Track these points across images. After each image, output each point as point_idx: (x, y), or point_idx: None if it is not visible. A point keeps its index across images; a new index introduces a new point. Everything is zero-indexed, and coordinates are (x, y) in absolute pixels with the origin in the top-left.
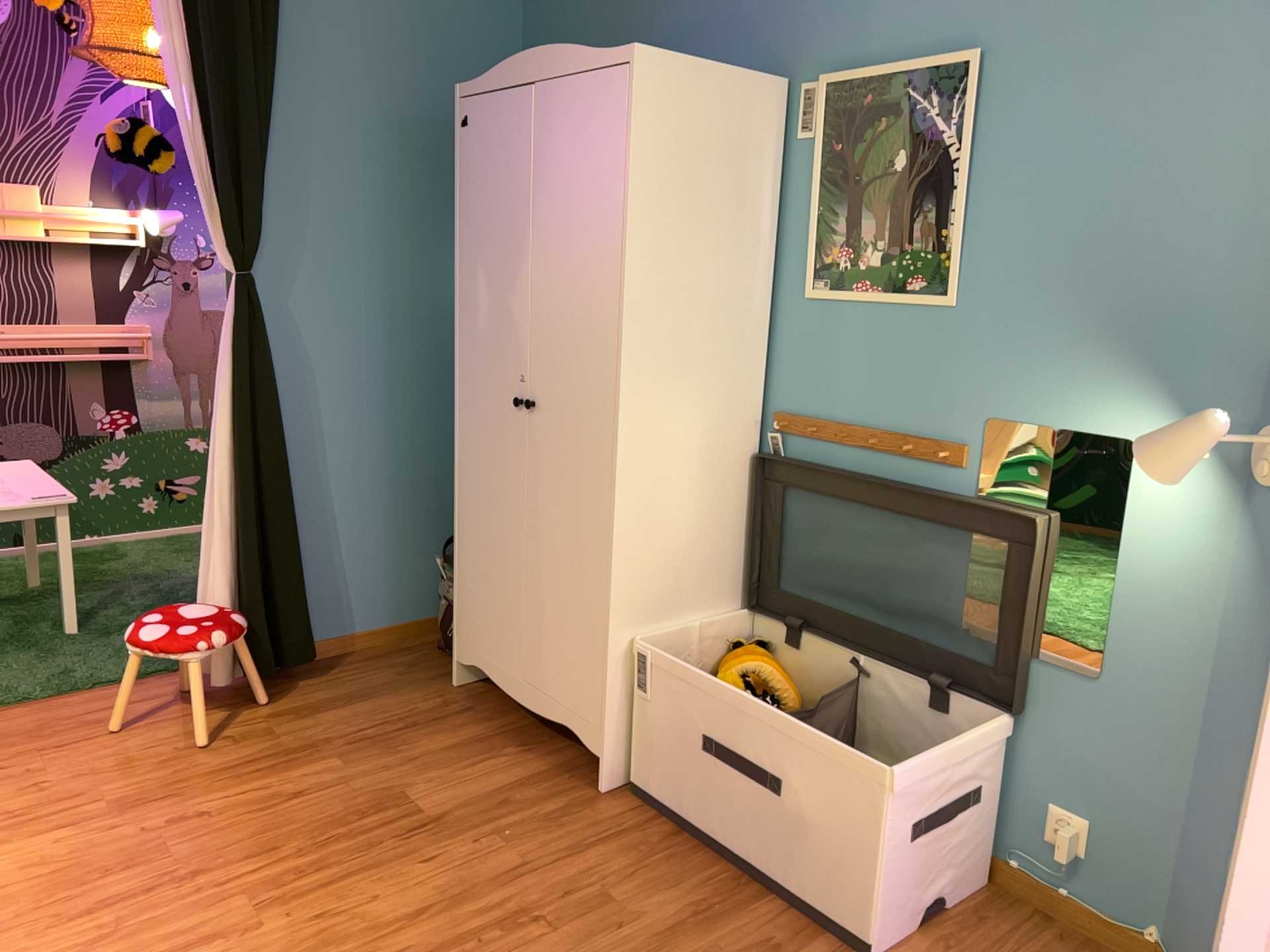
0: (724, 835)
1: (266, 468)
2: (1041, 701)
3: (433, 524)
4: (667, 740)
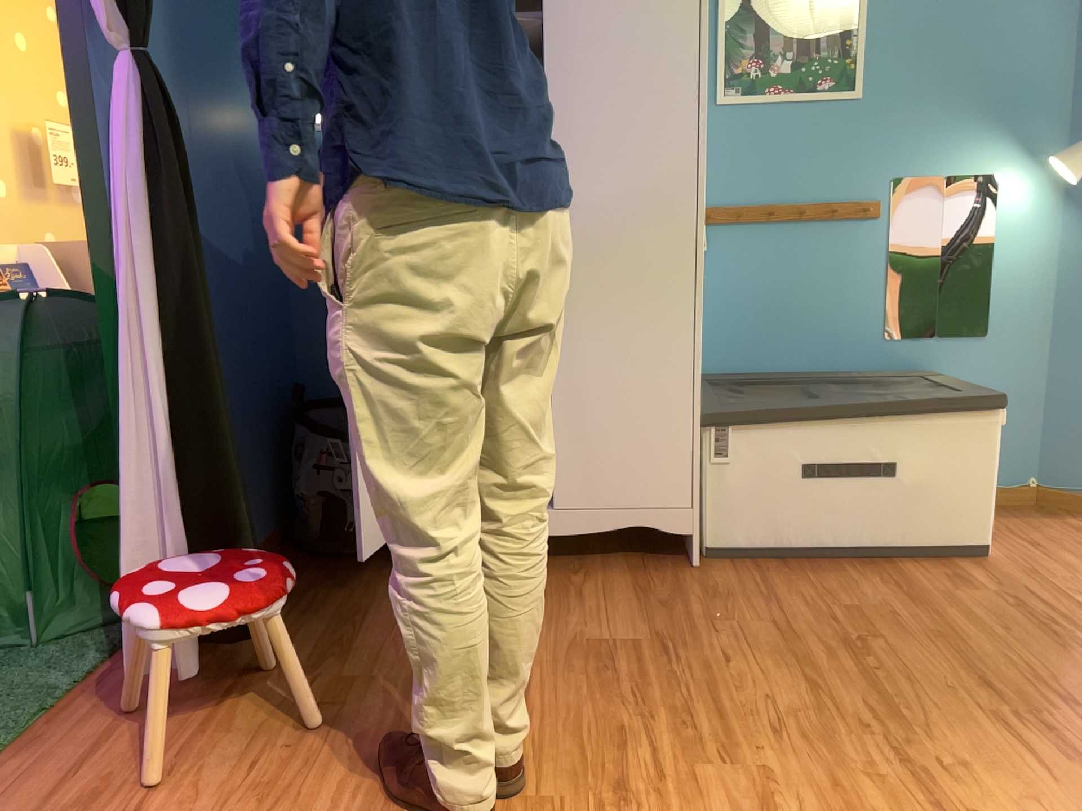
0: (835, 537)
1: (208, 340)
2: (949, 366)
3: (263, 416)
4: (759, 487)
